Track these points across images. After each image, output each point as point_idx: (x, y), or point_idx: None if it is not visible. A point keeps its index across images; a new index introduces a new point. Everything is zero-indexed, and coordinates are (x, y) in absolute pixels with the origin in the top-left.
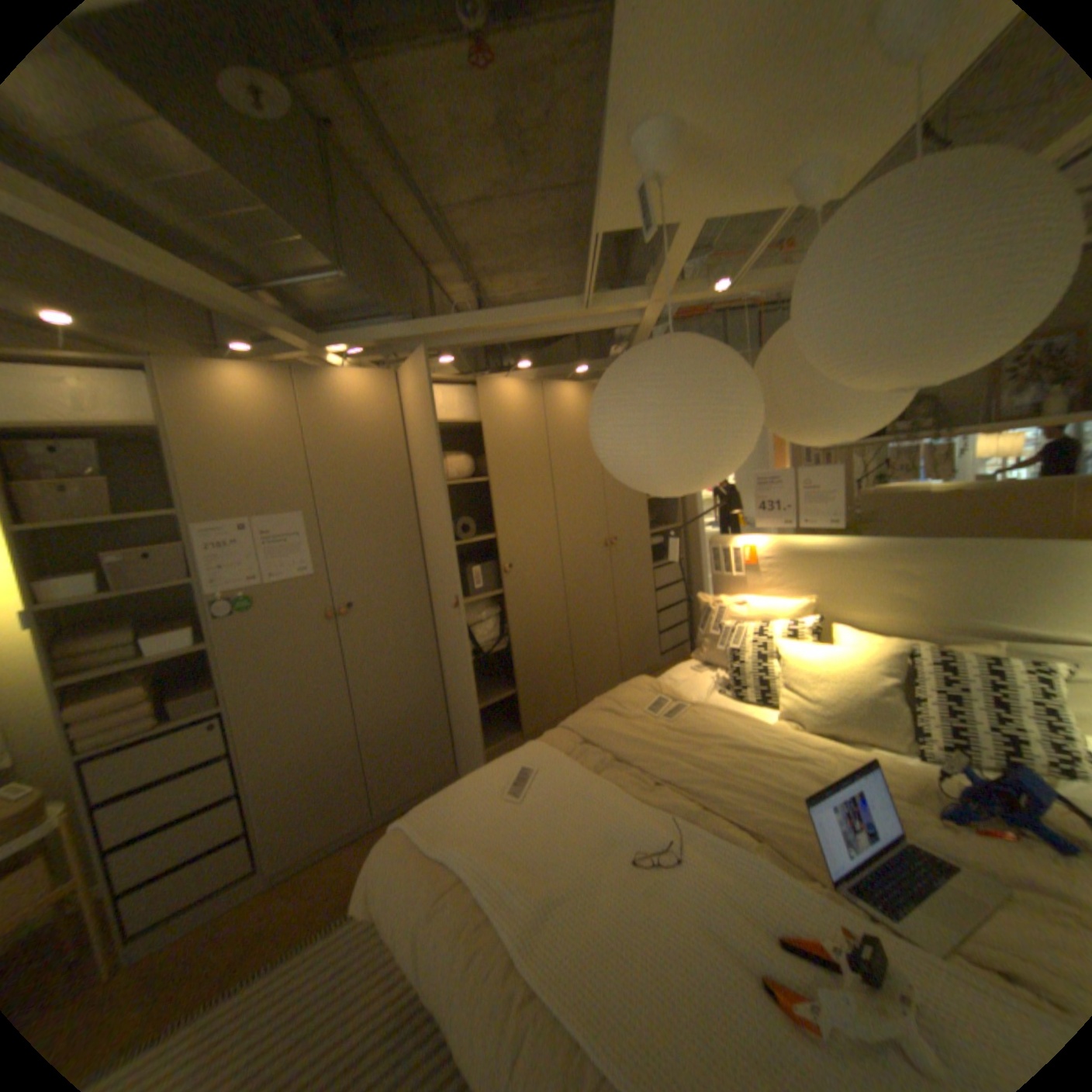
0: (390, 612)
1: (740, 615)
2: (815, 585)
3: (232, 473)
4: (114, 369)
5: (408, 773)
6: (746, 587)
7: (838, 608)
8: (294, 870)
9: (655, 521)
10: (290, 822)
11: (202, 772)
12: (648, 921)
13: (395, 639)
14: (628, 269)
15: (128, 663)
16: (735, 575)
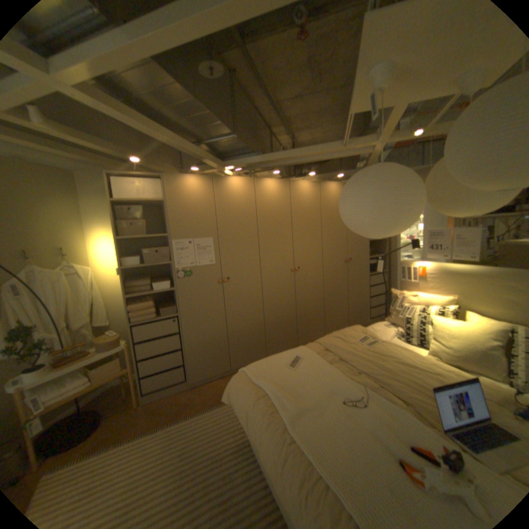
0: (244, 283)
1: (413, 301)
2: (458, 290)
3: (187, 220)
4: (150, 178)
5: (246, 353)
6: (419, 288)
7: (471, 303)
8: (199, 384)
9: (373, 252)
10: (199, 364)
11: (169, 338)
12: (347, 426)
13: (245, 295)
14: (368, 125)
15: (147, 292)
16: (413, 281)
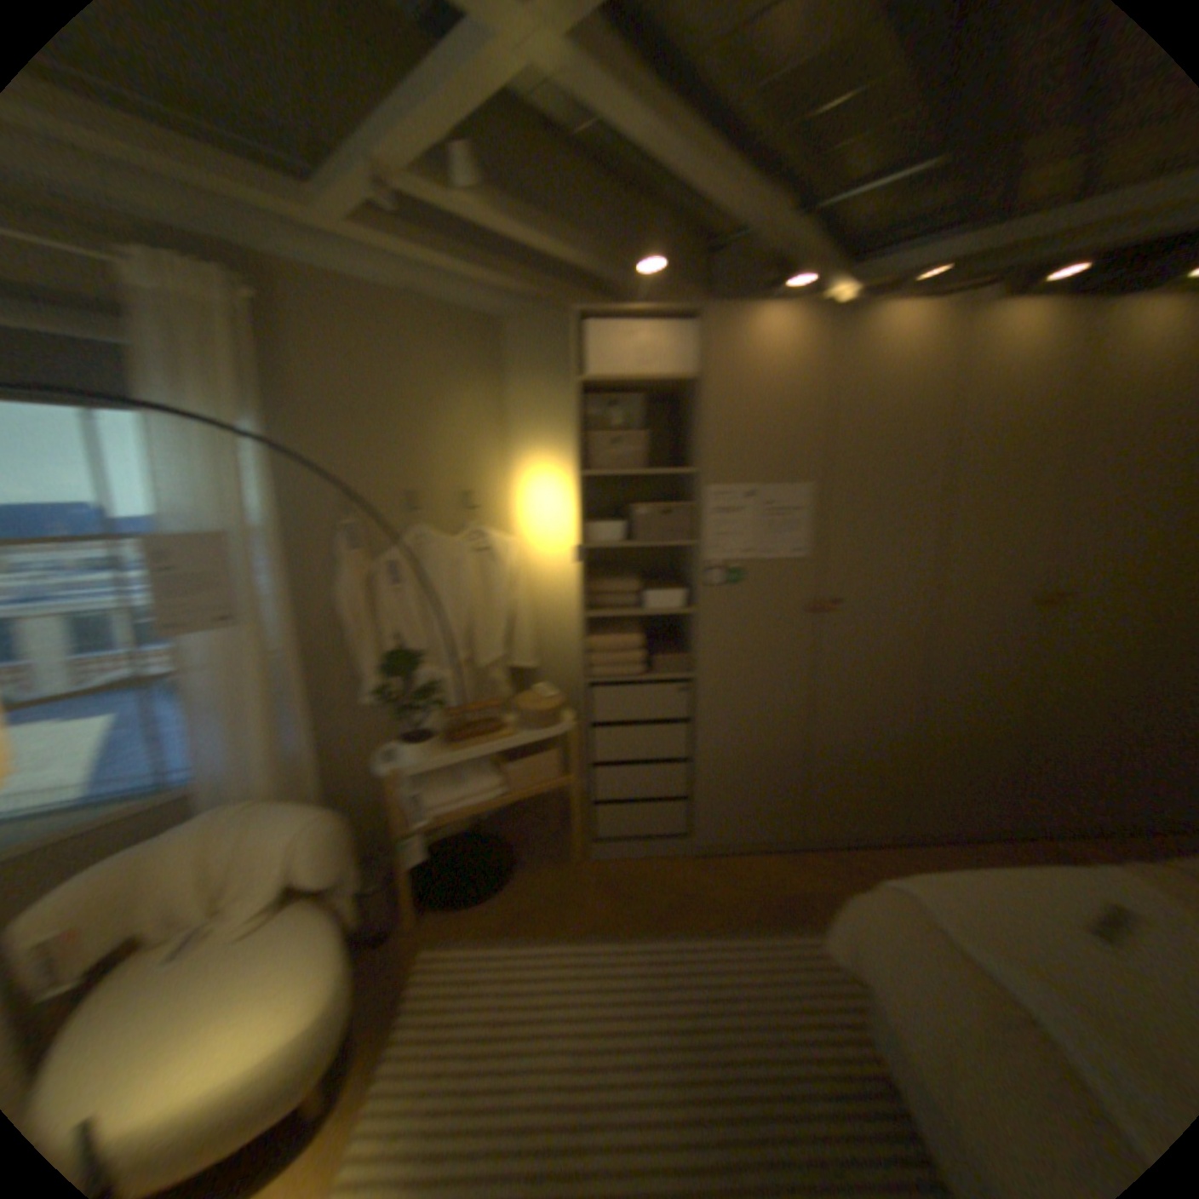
0: (884, 620)
1: None
2: None
3: (756, 431)
4: (674, 318)
5: (855, 809)
6: None
7: None
8: (724, 851)
9: None
10: (731, 805)
11: (672, 727)
12: None
13: (880, 653)
14: None
15: (635, 609)
16: None
